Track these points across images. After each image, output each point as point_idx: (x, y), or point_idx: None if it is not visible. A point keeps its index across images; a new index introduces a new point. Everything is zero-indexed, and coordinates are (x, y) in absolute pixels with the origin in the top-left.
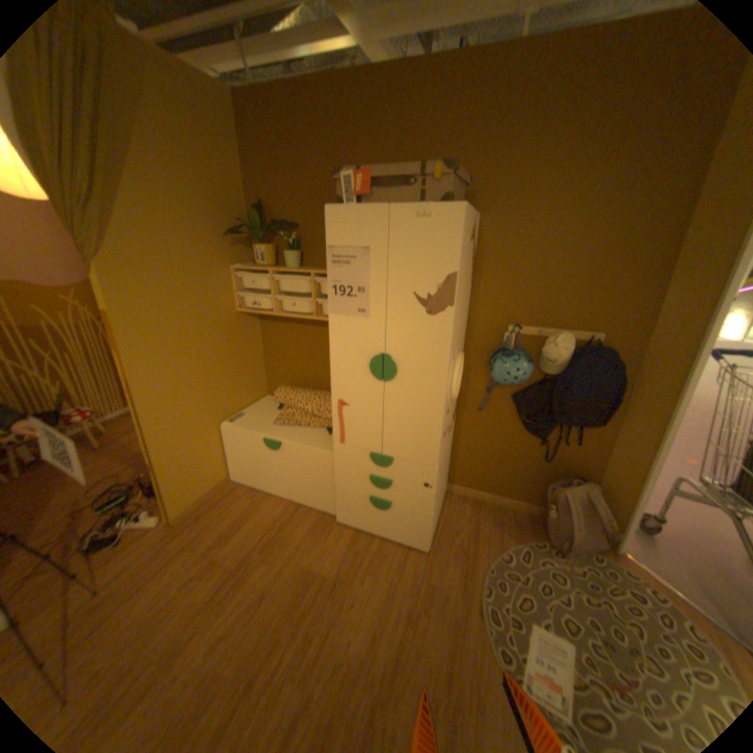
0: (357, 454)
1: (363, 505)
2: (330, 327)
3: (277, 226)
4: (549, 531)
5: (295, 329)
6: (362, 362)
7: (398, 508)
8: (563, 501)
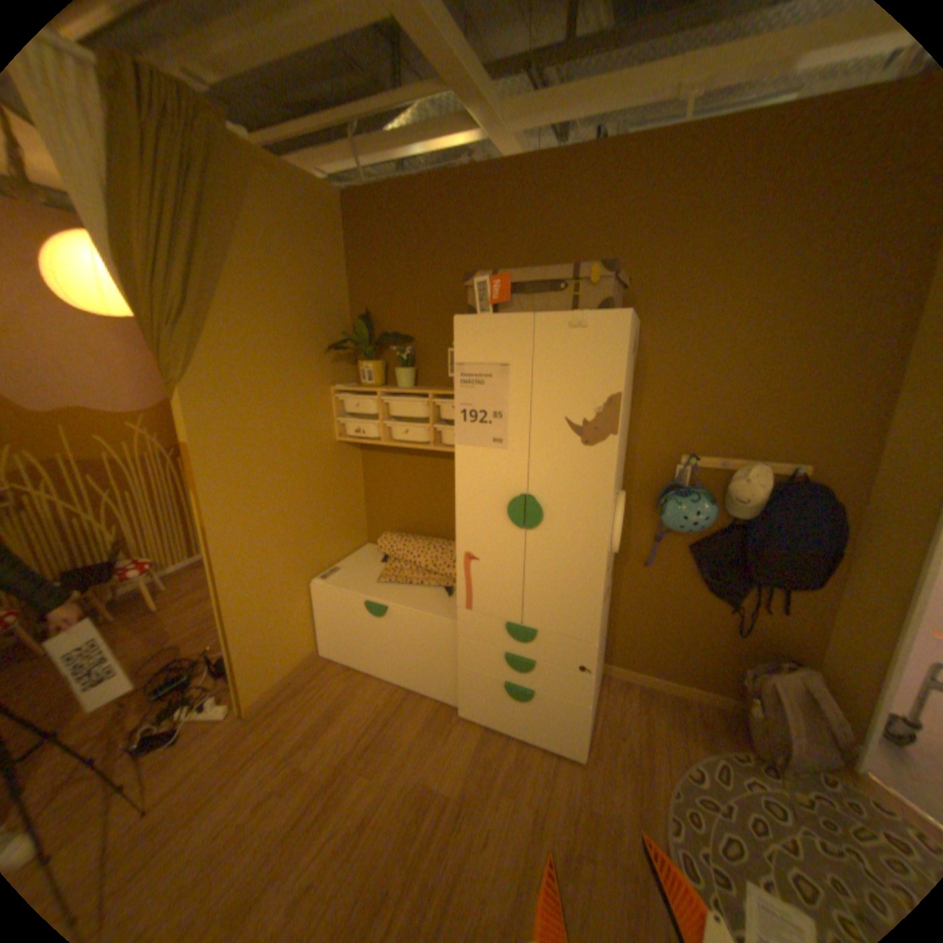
0: (489, 623)
1: (495, 693)
2: (457, 460)
3: (388, 338)
4: (754, 736)
5: (405, 460)
6: (498, 503)
7: (543, 699)
8: (772, 694)
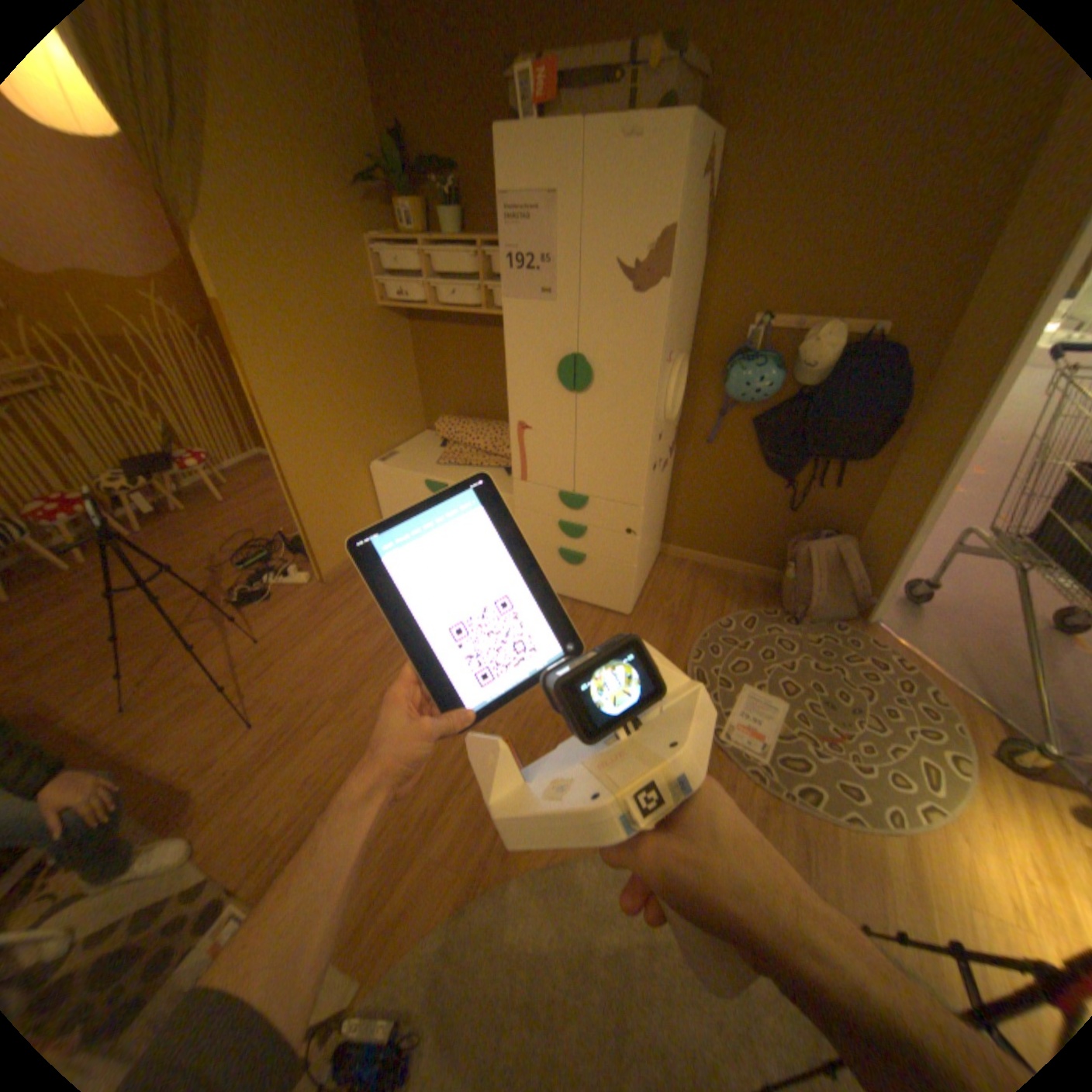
0: (543, 494)
1: (550, 559)
2: (504, 318)
3: (425, 166)
4: (782, 593)
5: (457, 331)
6: (547, 366)
7: (592, 561)
8: (802, 555)
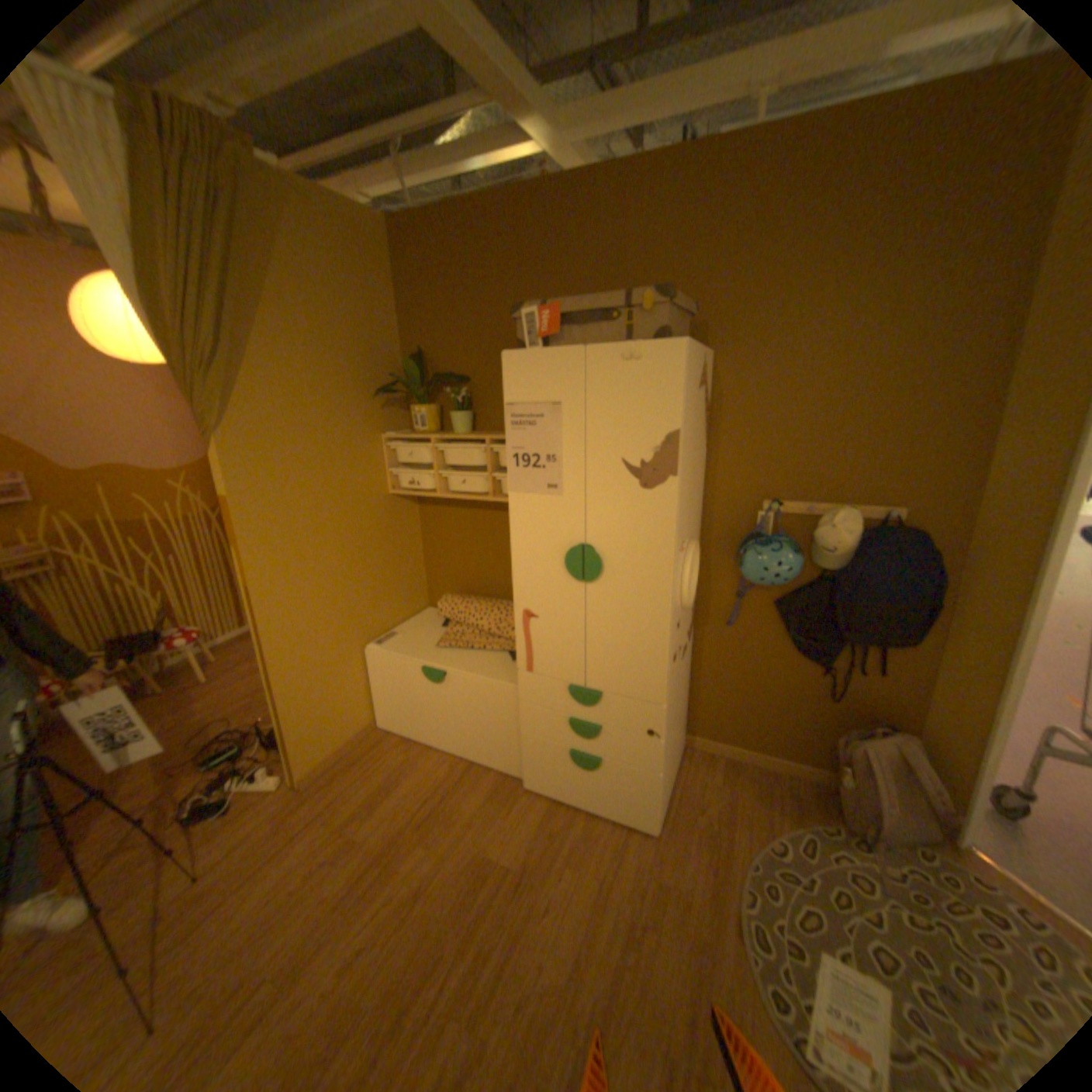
0: (551, 686)
1: (561, 762)
2: (510, 510)
3: (442, 379)
4: (844, 807)
5: (465, 514)
6: (555, 555)
7: (611, 767)
8: (861, 761)
